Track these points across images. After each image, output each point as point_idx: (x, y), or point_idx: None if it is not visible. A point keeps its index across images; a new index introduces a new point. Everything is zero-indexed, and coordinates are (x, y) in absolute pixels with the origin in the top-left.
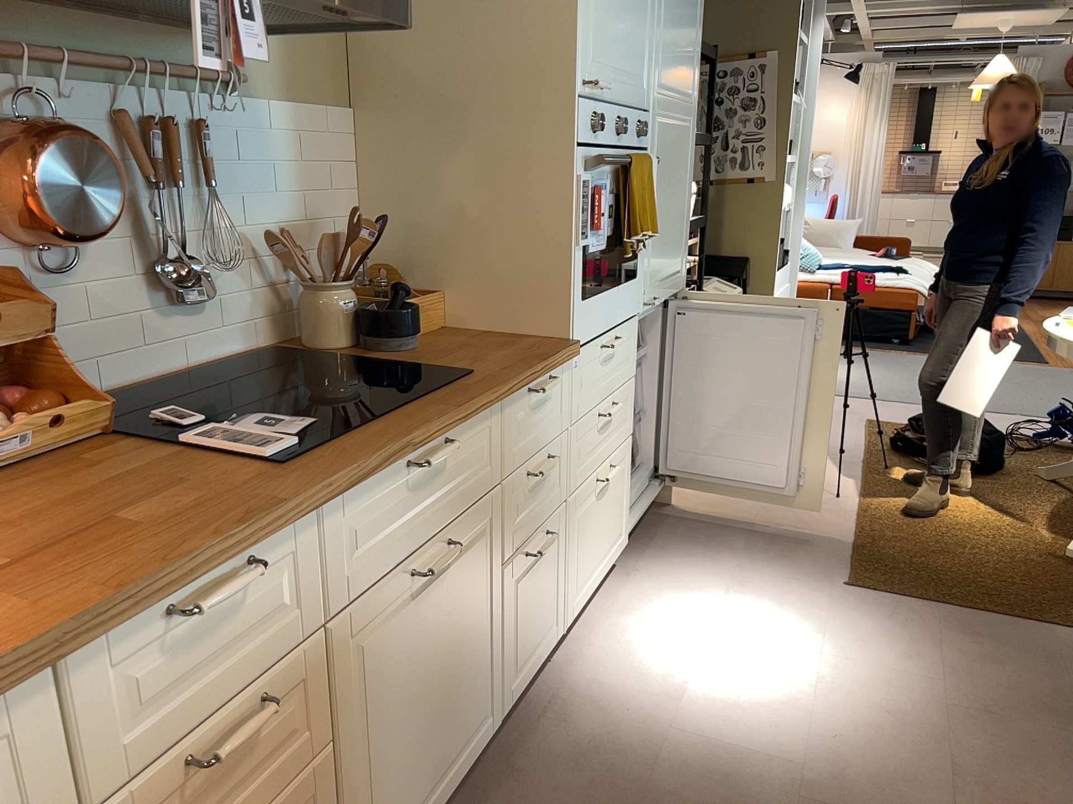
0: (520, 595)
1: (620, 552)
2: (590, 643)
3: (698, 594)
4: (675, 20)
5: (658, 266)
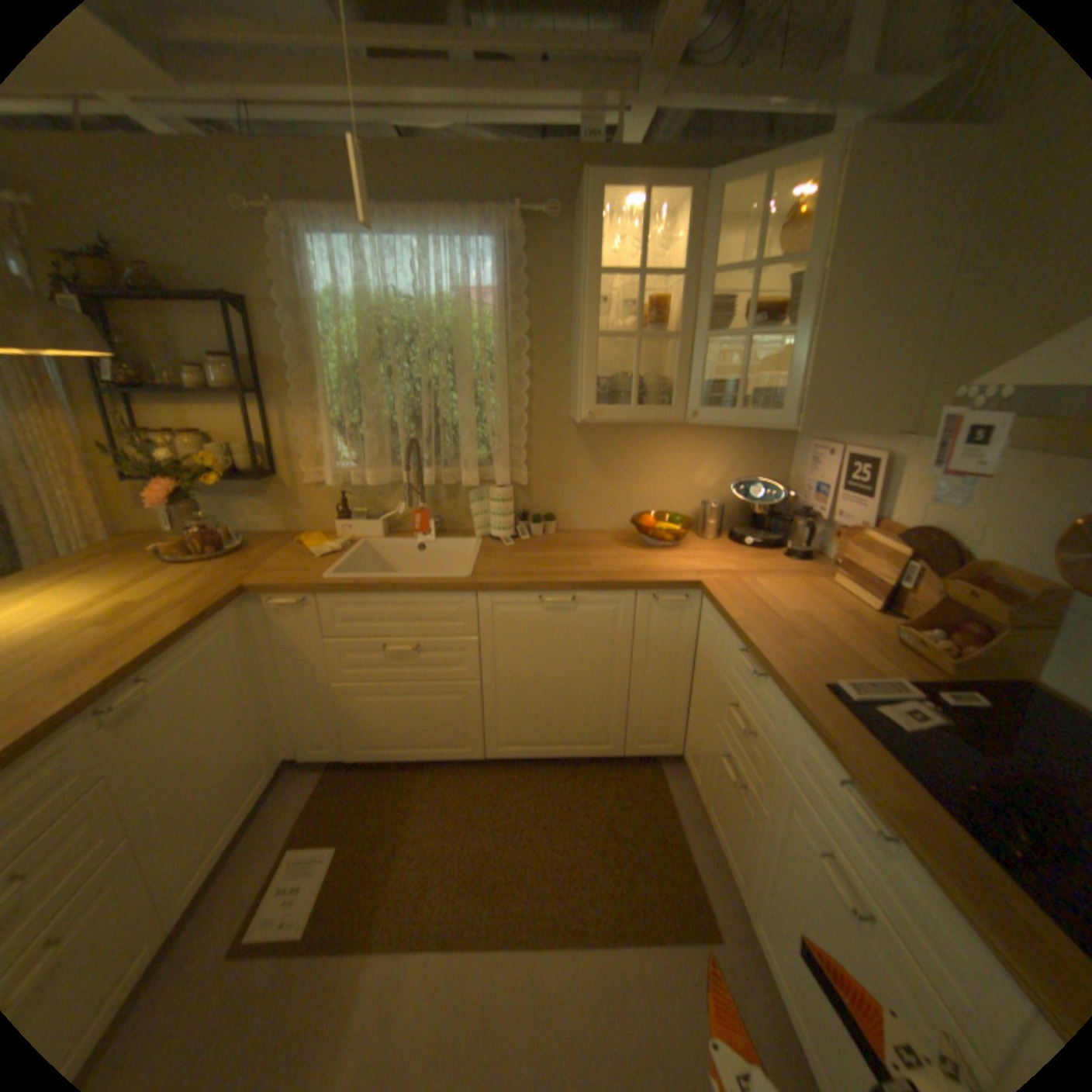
0: None
1: None
2: None
3: None
4: None
5: None
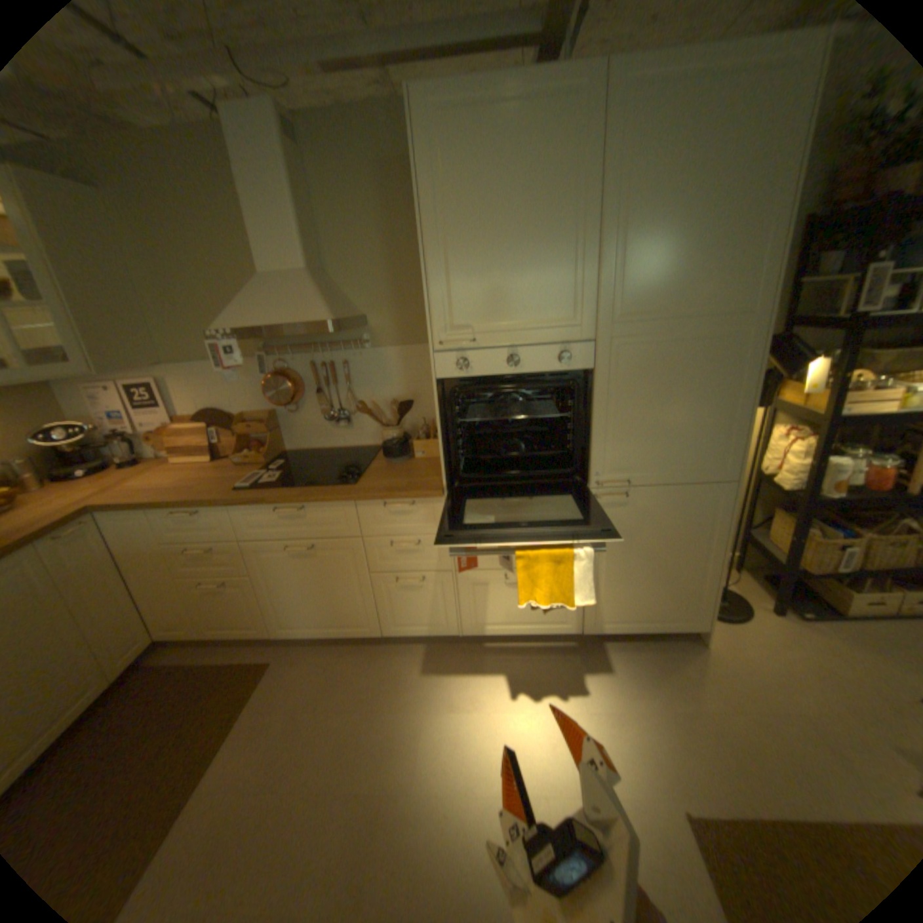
0: (393, 594)
1: (564, 635)
2: (485, 657)
3: (578, 698)
4: (663, 248)
5: (633, 458)
